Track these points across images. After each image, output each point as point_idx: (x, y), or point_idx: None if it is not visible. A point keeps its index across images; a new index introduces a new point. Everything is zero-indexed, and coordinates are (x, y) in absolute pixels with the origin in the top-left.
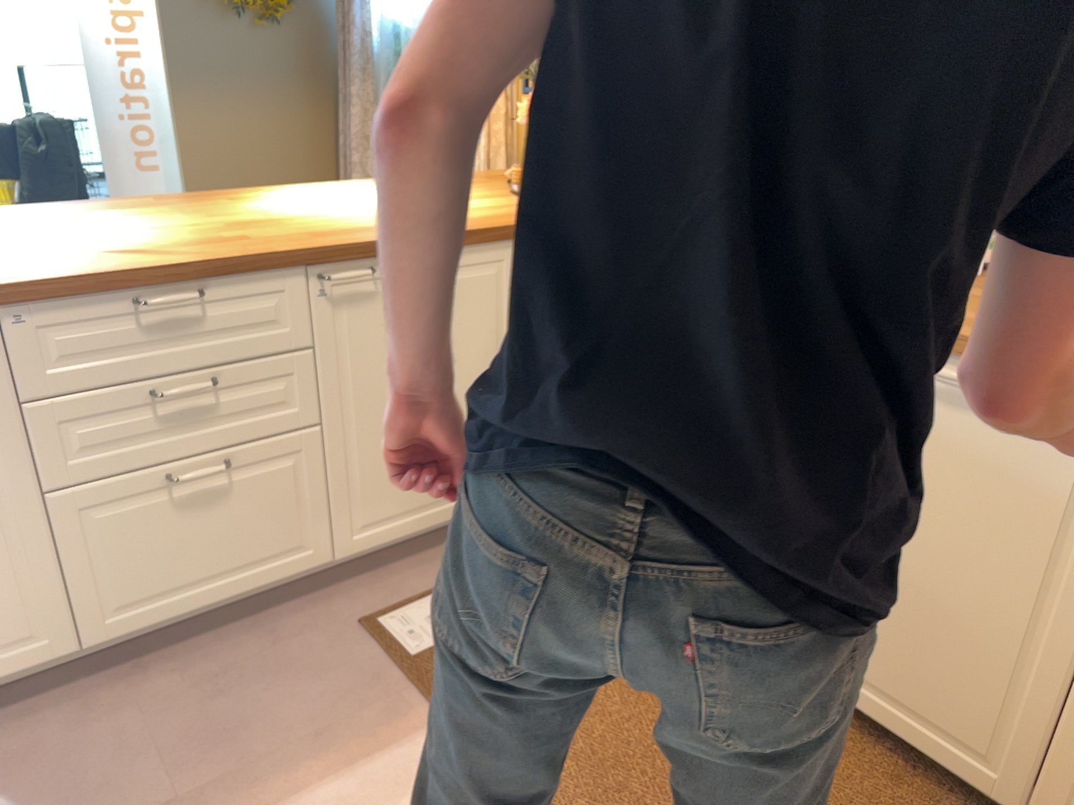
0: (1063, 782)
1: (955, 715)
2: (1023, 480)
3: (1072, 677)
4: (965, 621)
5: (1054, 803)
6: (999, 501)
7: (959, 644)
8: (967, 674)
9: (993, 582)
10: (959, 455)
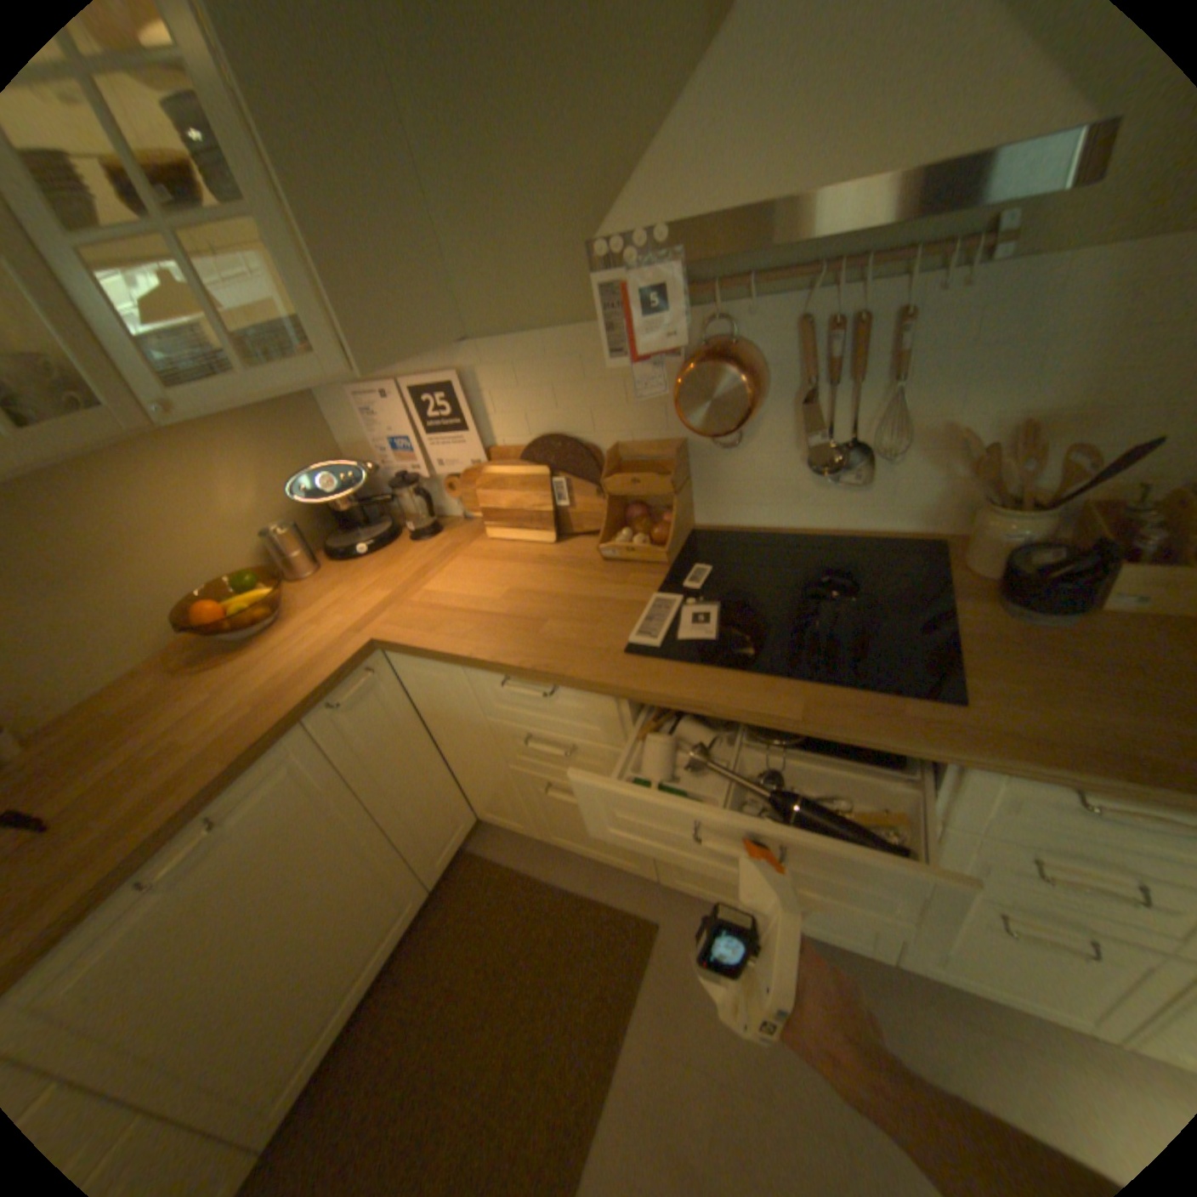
0: (421, 863)
1: (377, 927)
2: (279, 825)
3: (384, 837)
4: (335, 902)
5: (427, 871)
6: (282, 848)
7: (344, 911)
8: (360, 910)
9: (324, 871)
10: (235, 871)
